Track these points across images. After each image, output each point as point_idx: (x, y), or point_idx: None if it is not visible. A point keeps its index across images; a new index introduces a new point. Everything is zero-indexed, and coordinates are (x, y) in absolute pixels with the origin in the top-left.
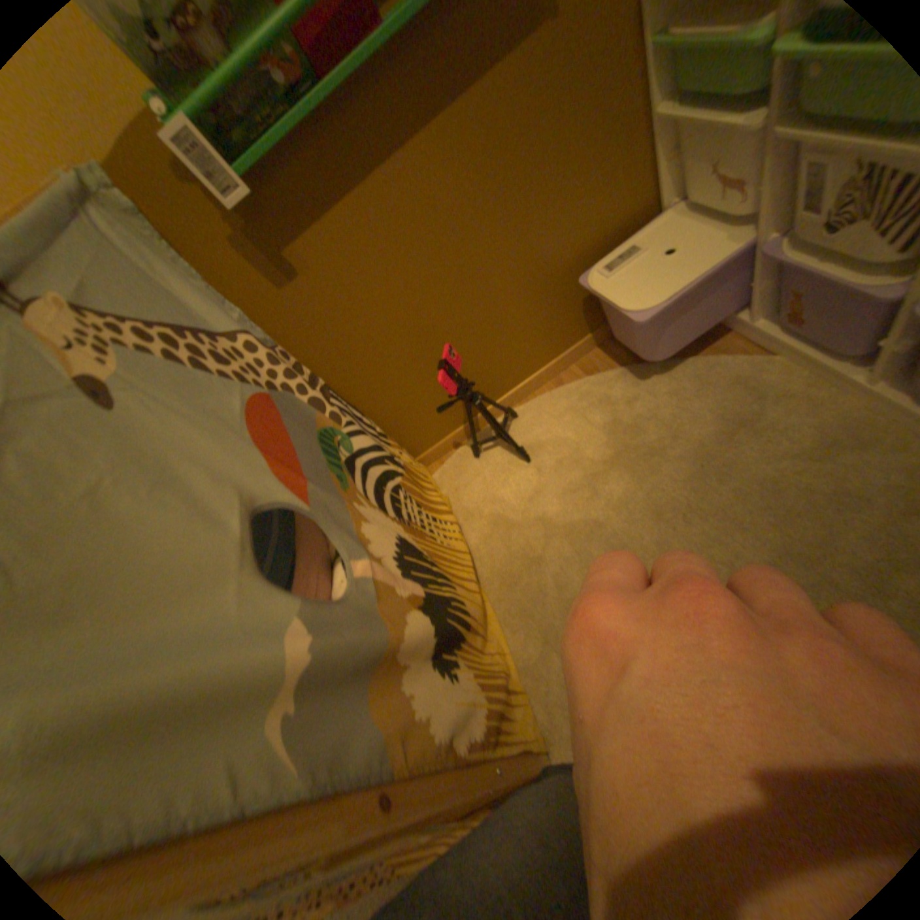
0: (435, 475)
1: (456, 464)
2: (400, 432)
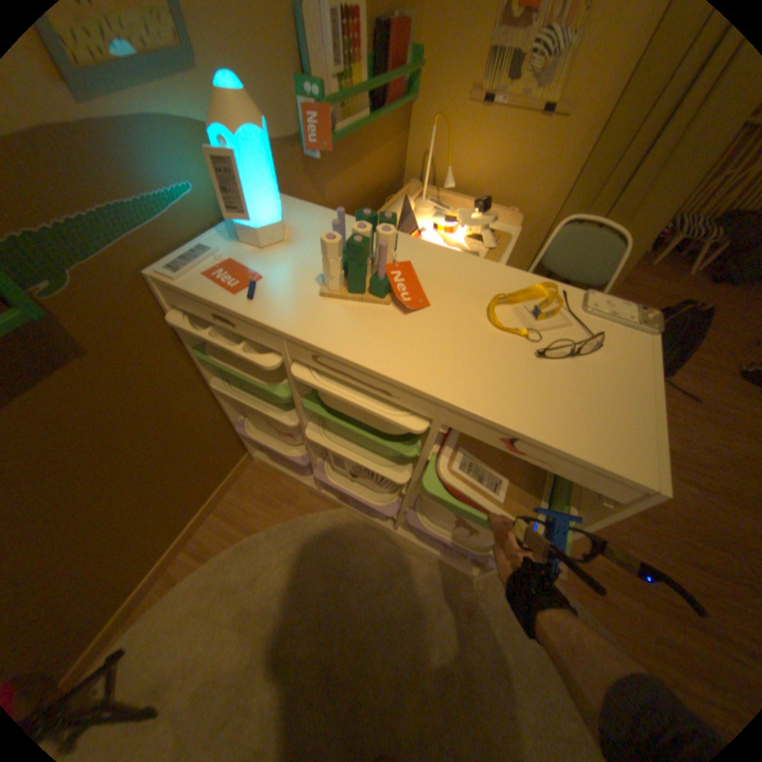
0: None
1: None
2: None
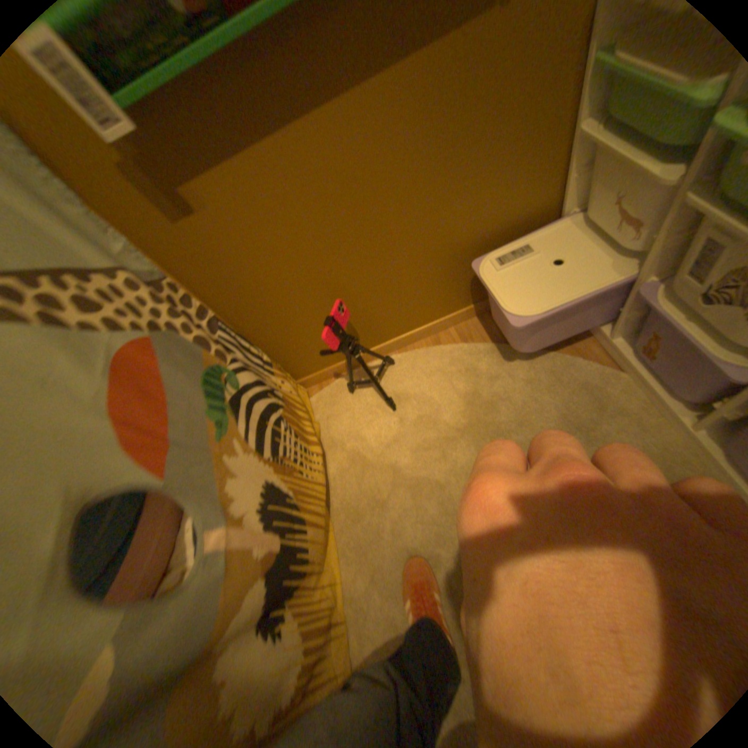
0: (312, 399)
1: (333, 394)
2: (286, 359)
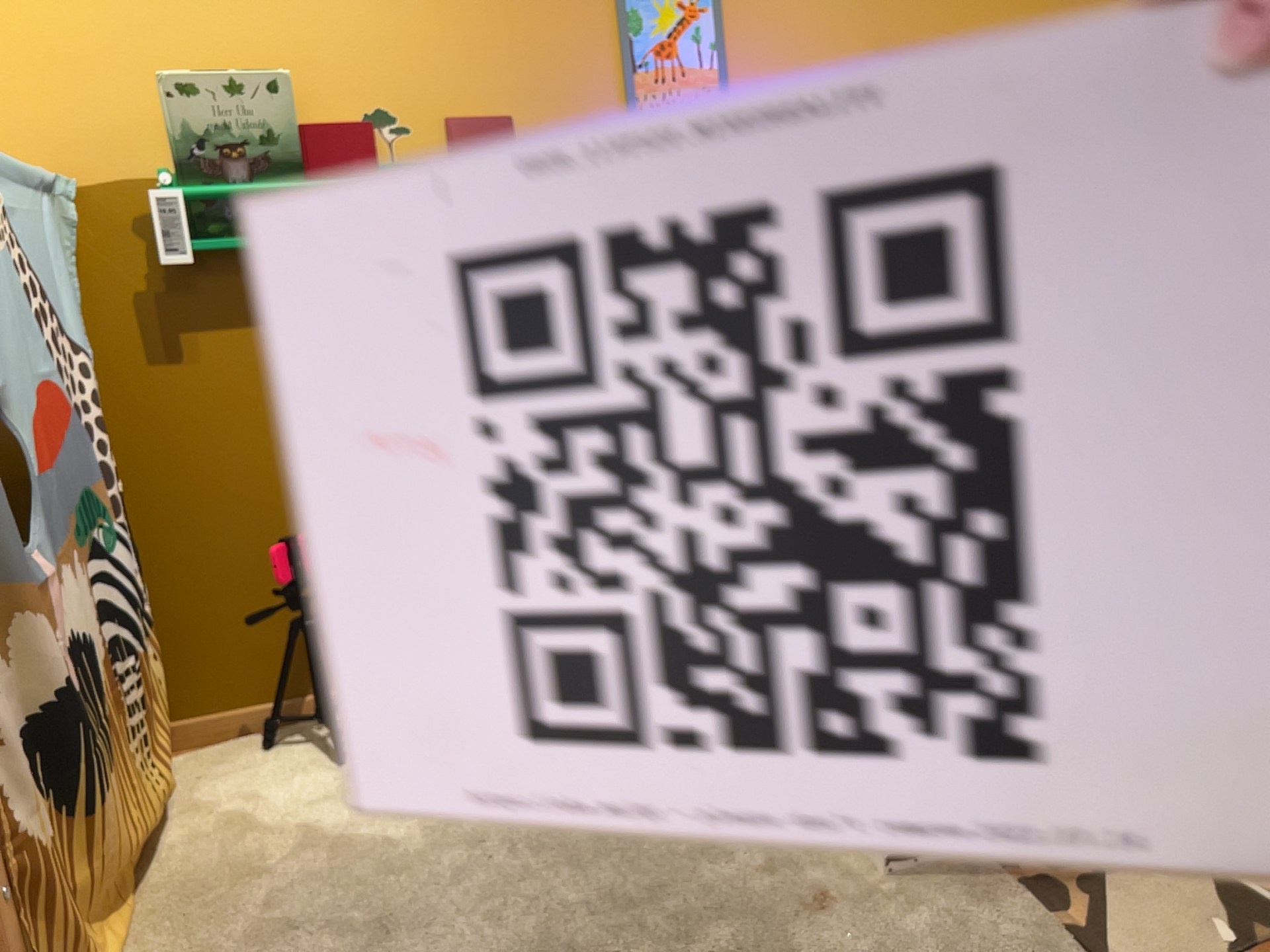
0: (178, 756)
1: (227, 750)
2: (171, 650)
